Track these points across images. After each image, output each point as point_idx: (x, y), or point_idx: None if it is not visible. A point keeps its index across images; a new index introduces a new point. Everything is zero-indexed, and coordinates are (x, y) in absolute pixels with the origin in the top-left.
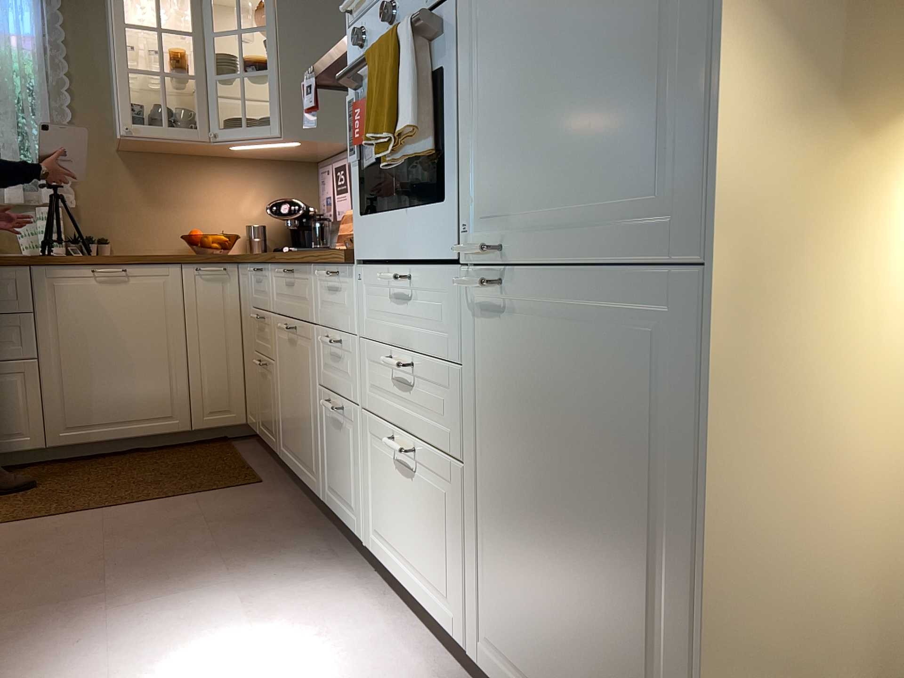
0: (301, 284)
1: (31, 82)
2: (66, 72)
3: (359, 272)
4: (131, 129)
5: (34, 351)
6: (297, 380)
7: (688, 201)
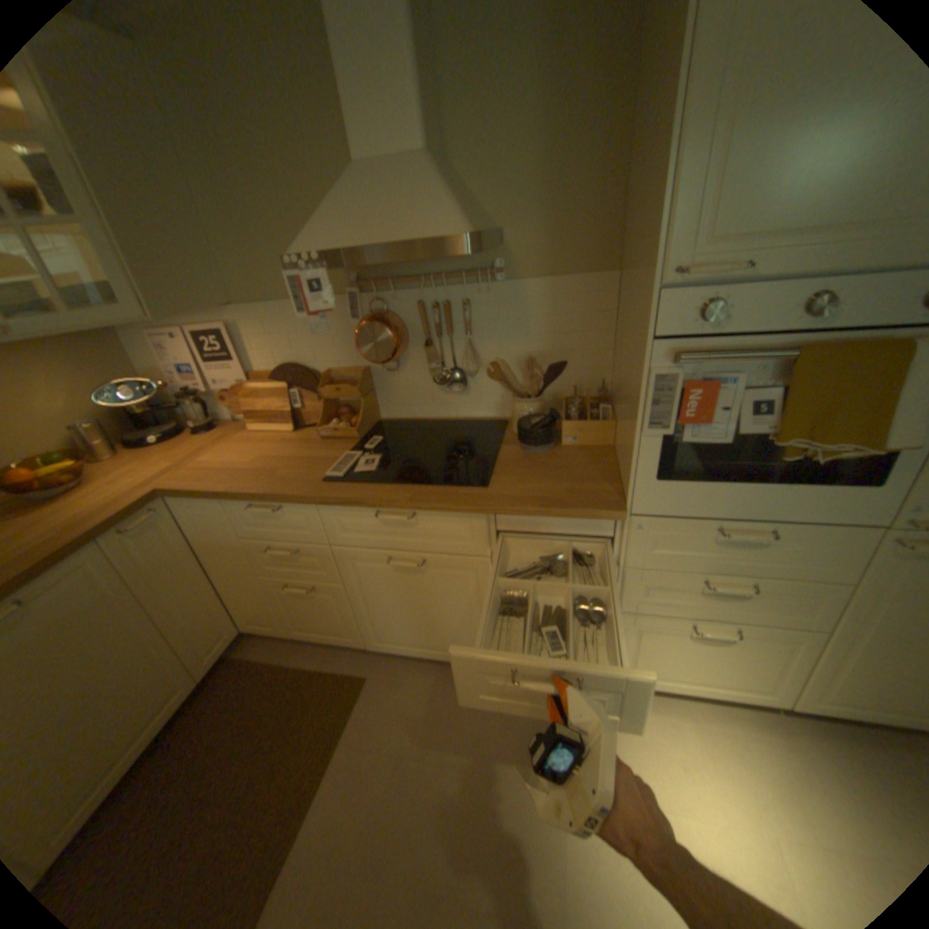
0: (442, 524)
1: None
2: None
3: (632, 522)
4: None
5: None
6: (431, 598)
7: None
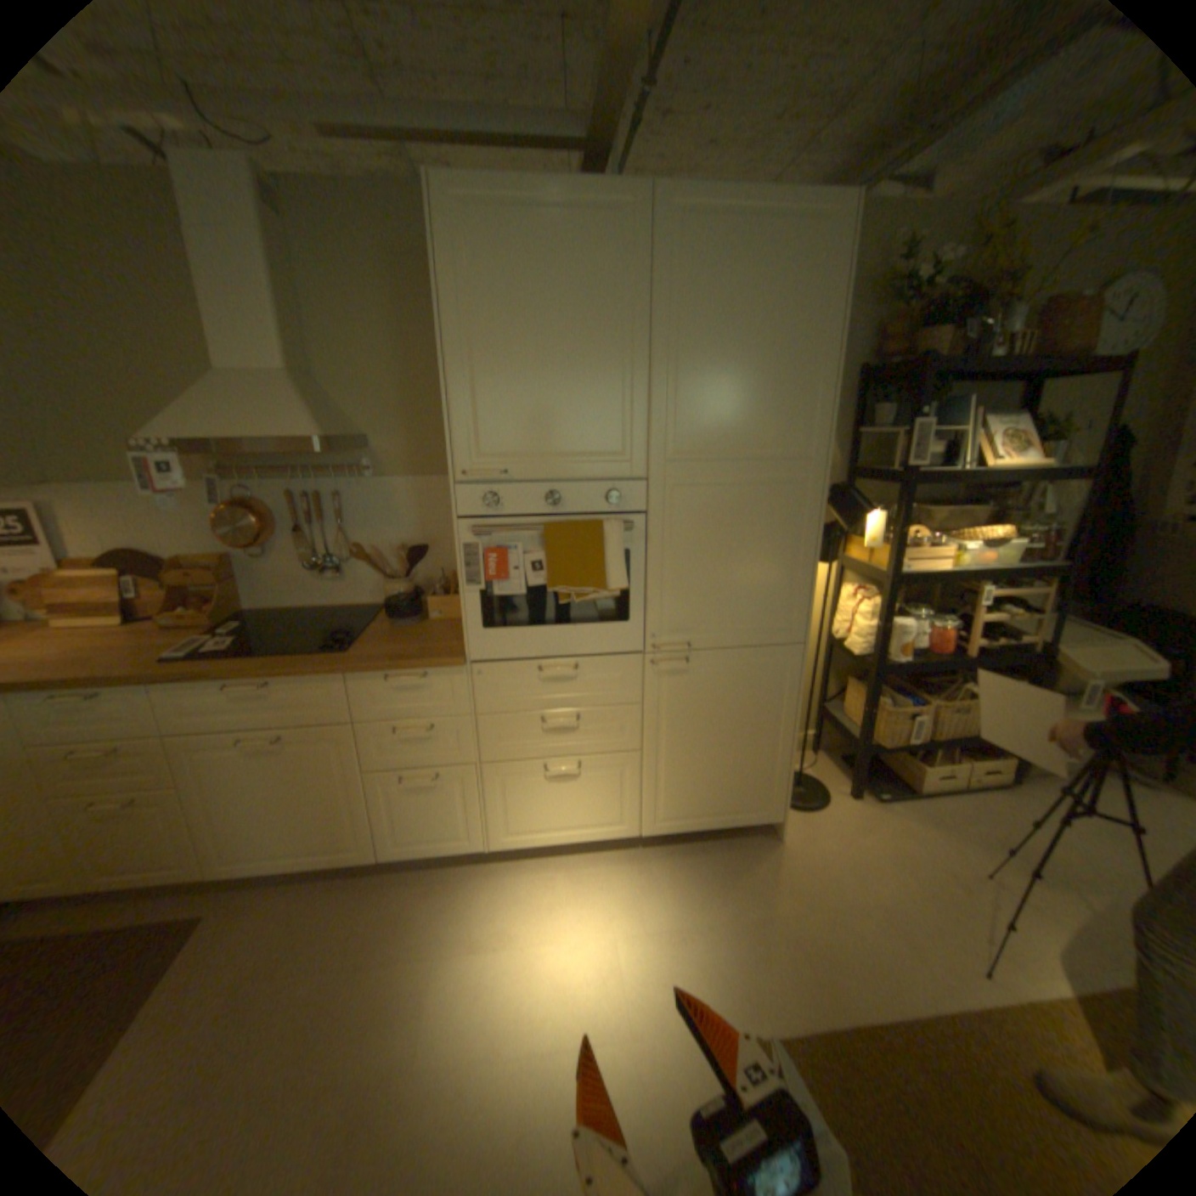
0: (297, 694)
1: None
2: None
3: (472, 670)
4: None
5: None
6: (288, 786)
7: (790, 624)
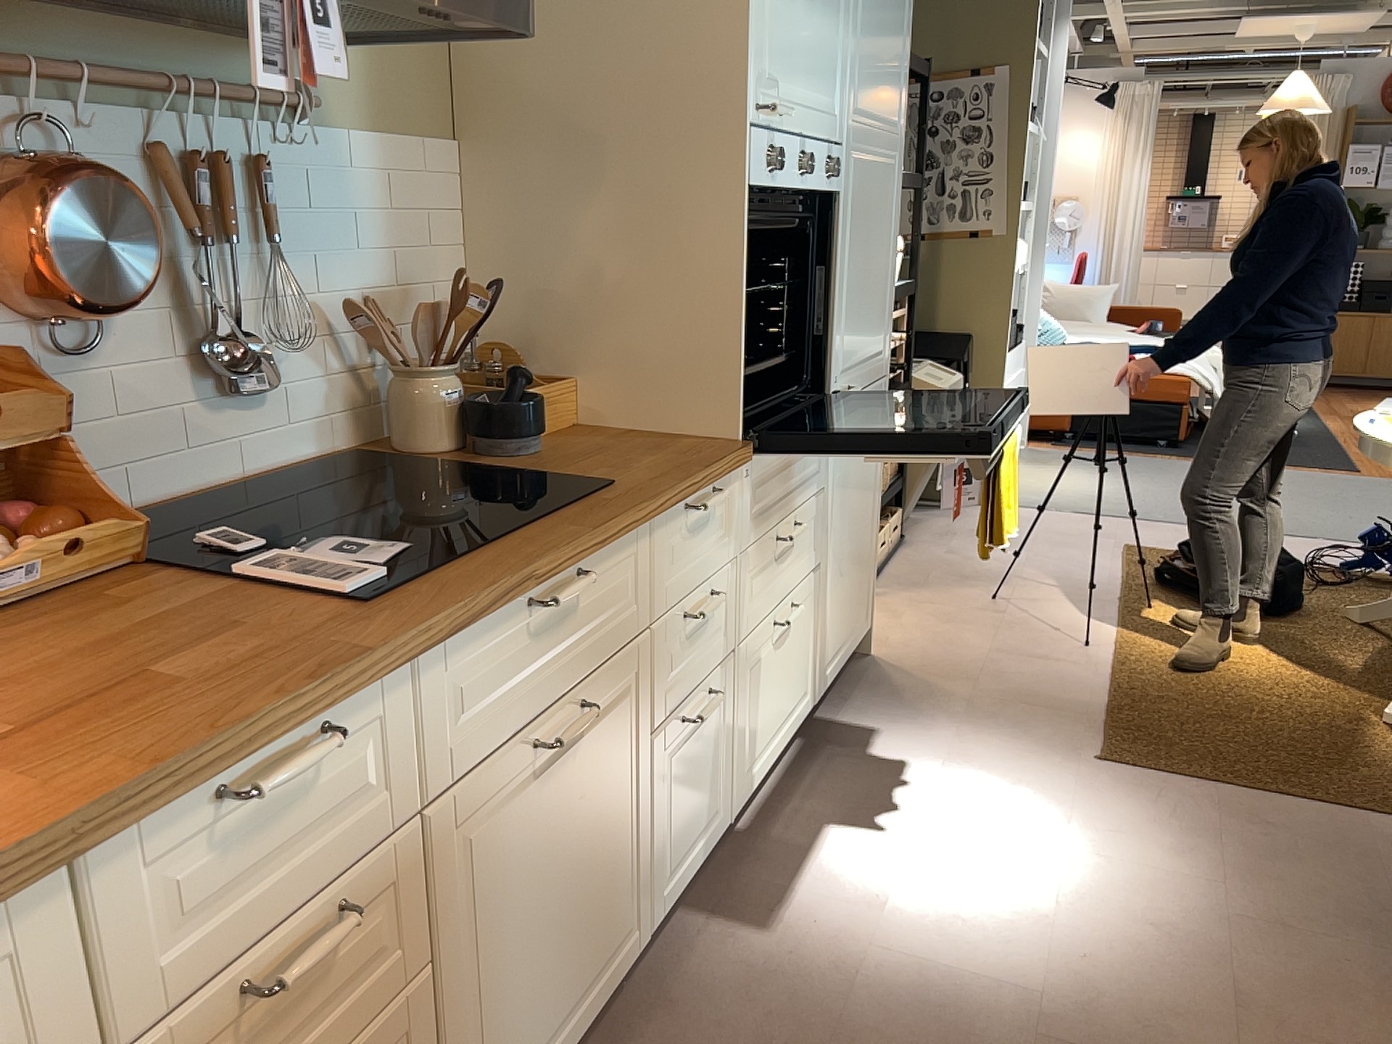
0: (603, 584)
1: None
2: None
3: (743, 468)
4: None
5: None
6: (578, 824)
7: (885, 349)
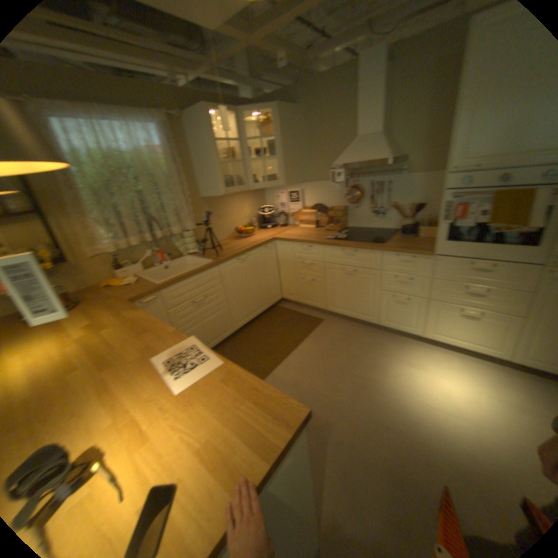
0: (363, 256)
1: (162, 172)
2: (177, 164)
3: (435, 258)
4: (223, 192)
5: (224, 299)
6: (354, 287)
7: None
